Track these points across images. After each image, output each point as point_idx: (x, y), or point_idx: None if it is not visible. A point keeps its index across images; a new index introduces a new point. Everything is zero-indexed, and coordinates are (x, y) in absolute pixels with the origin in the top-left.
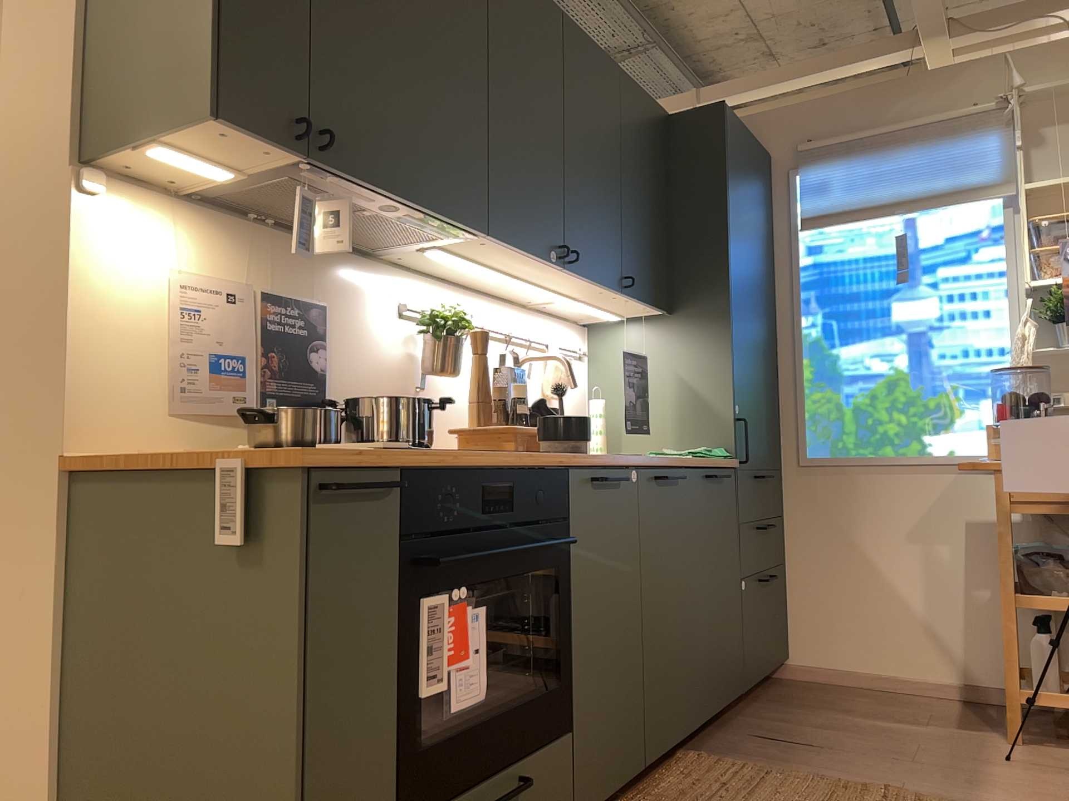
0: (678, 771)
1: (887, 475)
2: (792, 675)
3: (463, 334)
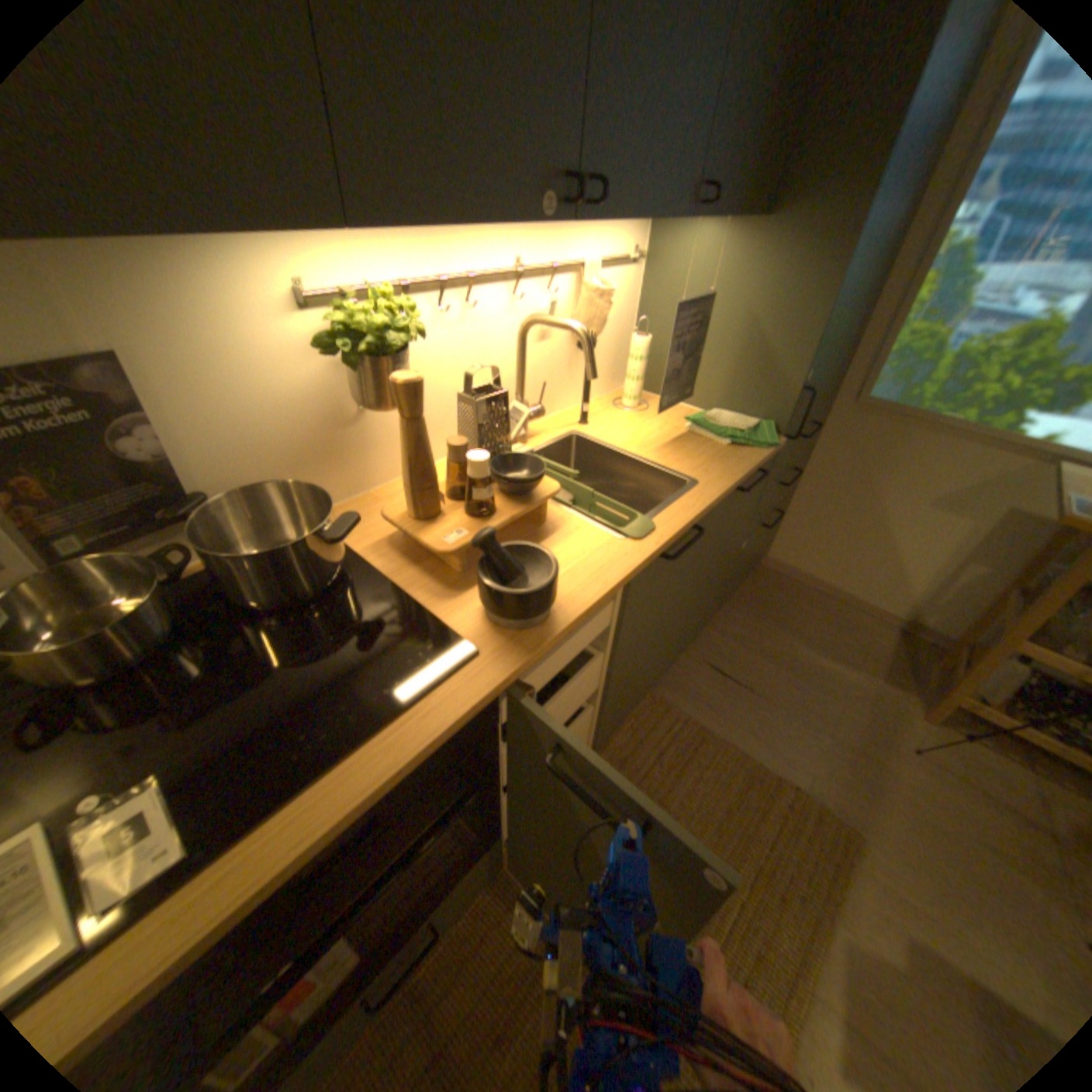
0: (628, 724)
1: (950, 439)
2: (764, 564)
3: (413, 331)
